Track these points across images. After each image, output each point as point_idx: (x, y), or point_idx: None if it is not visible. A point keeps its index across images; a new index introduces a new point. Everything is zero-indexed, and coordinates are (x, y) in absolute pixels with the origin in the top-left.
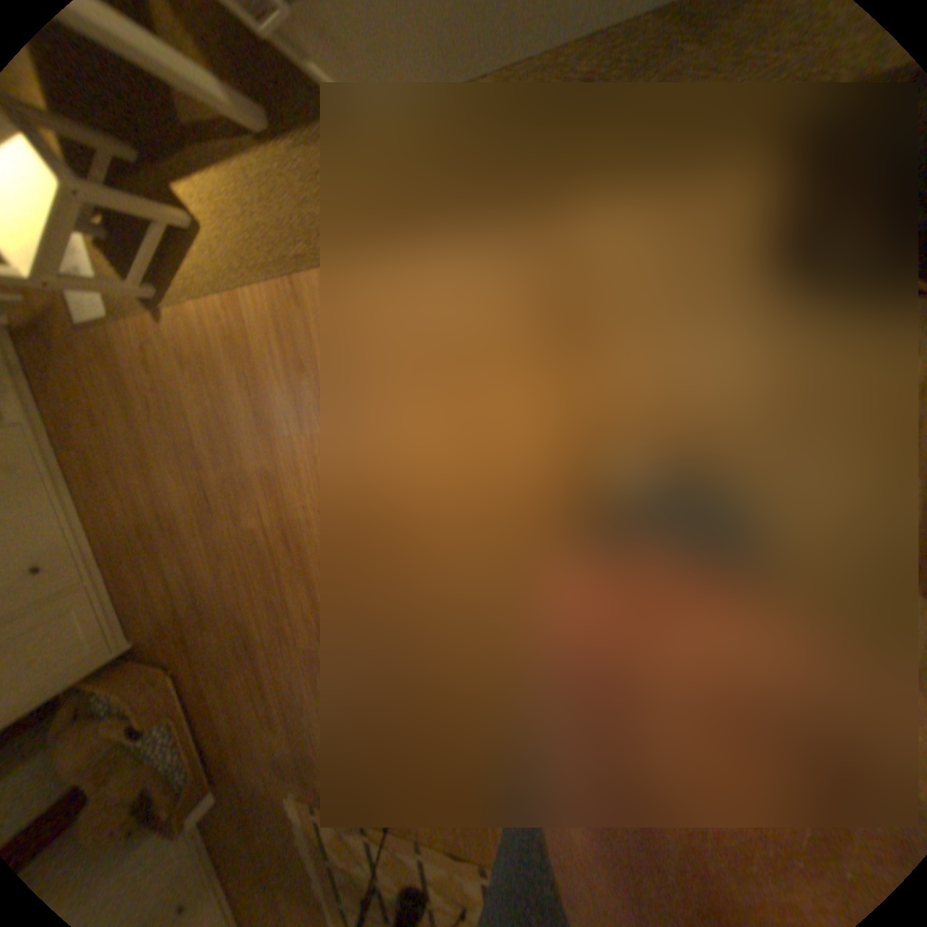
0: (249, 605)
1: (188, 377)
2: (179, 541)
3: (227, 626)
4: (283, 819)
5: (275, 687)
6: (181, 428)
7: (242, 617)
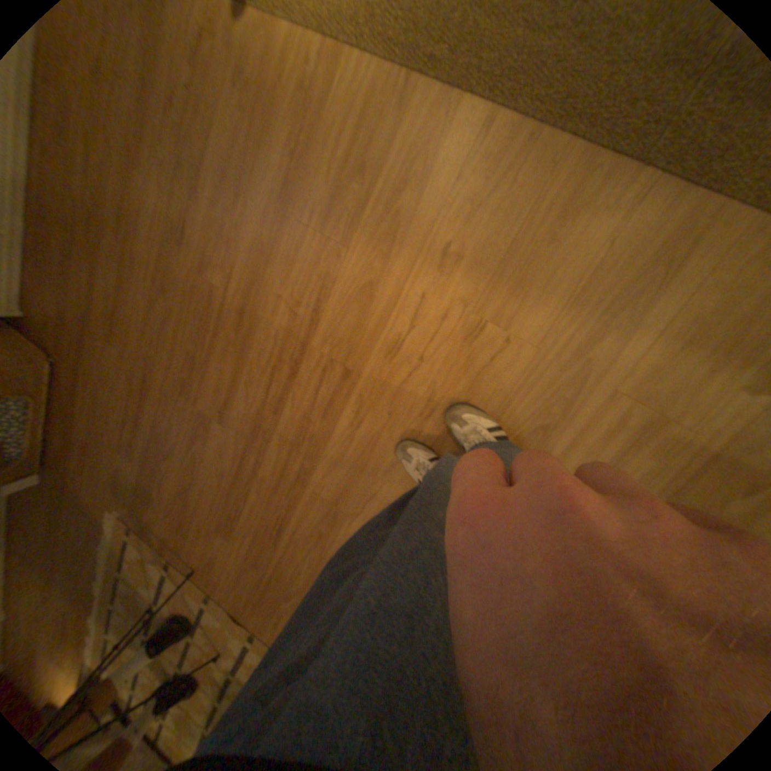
0: (168, 350)
1: (234, 103)
2: (128, 254)
3: (135, 355)
4: (97, 529)
5: (152, 428)
6: (196, 149)
7: (156, 356)
